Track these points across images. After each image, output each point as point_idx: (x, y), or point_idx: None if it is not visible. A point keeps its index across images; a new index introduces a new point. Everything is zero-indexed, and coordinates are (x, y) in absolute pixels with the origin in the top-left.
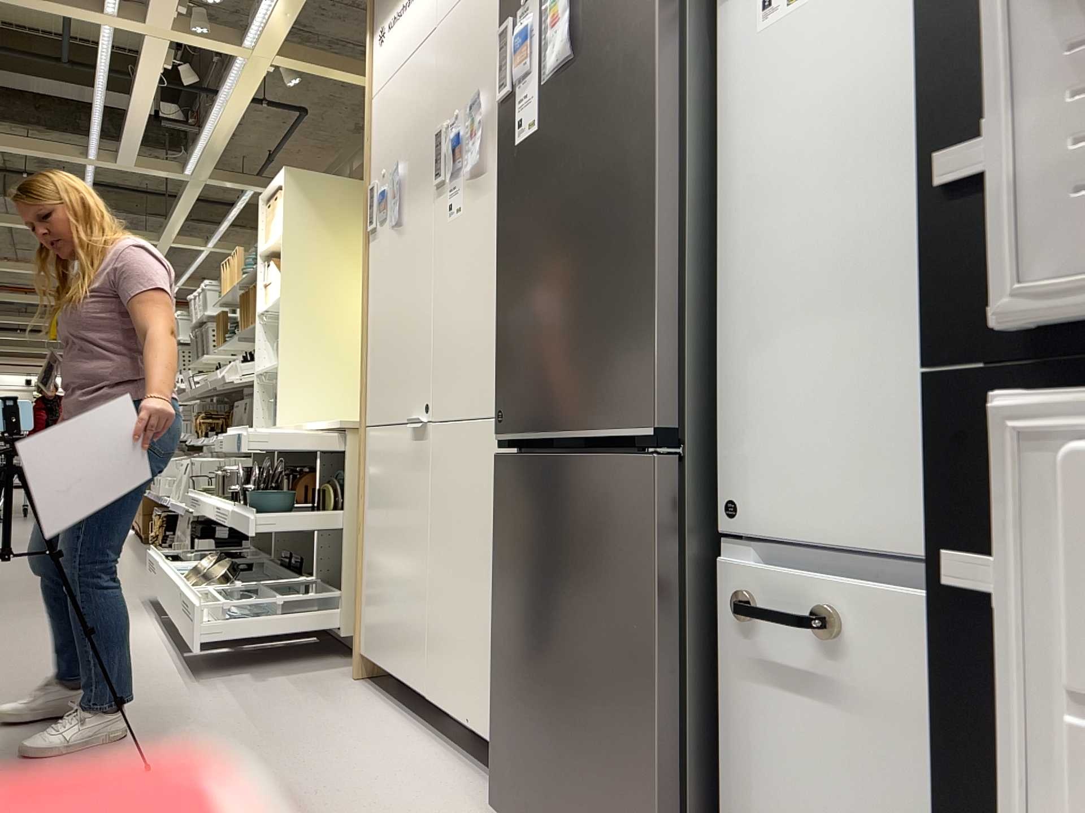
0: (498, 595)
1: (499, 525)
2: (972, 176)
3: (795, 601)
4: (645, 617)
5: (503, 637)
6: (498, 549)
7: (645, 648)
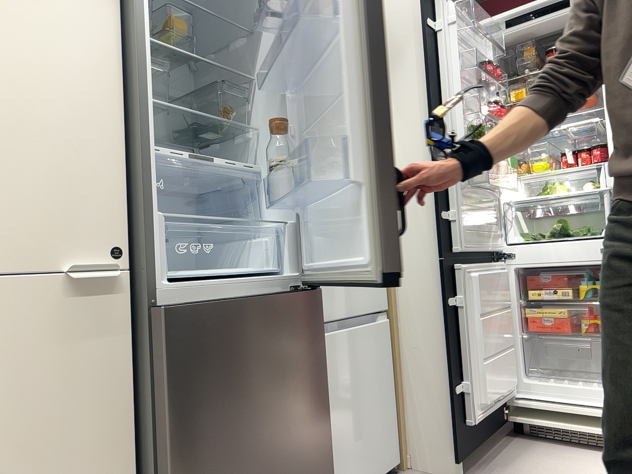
0: (178, 438)
1: (175, 371)
2: (444, 216)
3: (338, 341)
4: (320, 370)
5: (190, 471)
6: (176, 393)
7: (321, 386)
